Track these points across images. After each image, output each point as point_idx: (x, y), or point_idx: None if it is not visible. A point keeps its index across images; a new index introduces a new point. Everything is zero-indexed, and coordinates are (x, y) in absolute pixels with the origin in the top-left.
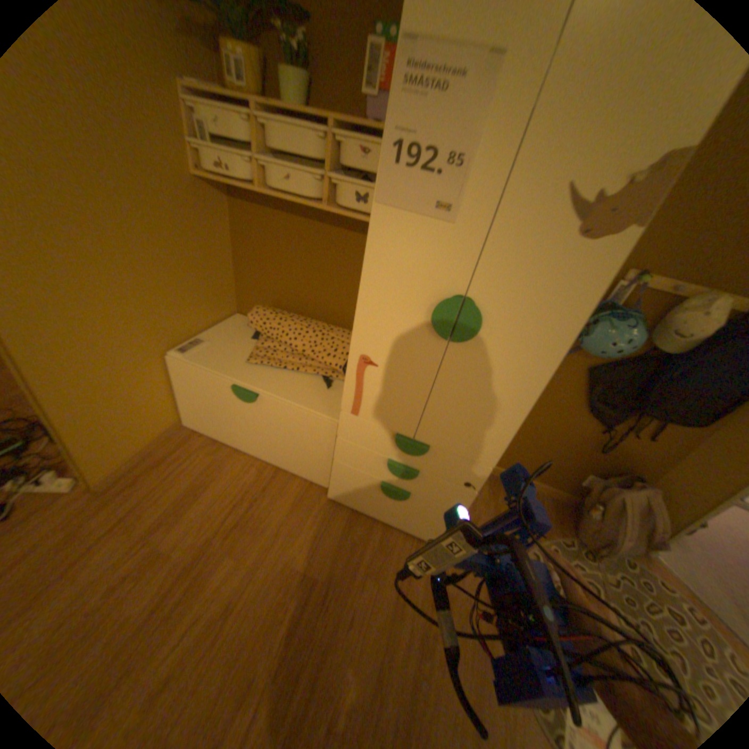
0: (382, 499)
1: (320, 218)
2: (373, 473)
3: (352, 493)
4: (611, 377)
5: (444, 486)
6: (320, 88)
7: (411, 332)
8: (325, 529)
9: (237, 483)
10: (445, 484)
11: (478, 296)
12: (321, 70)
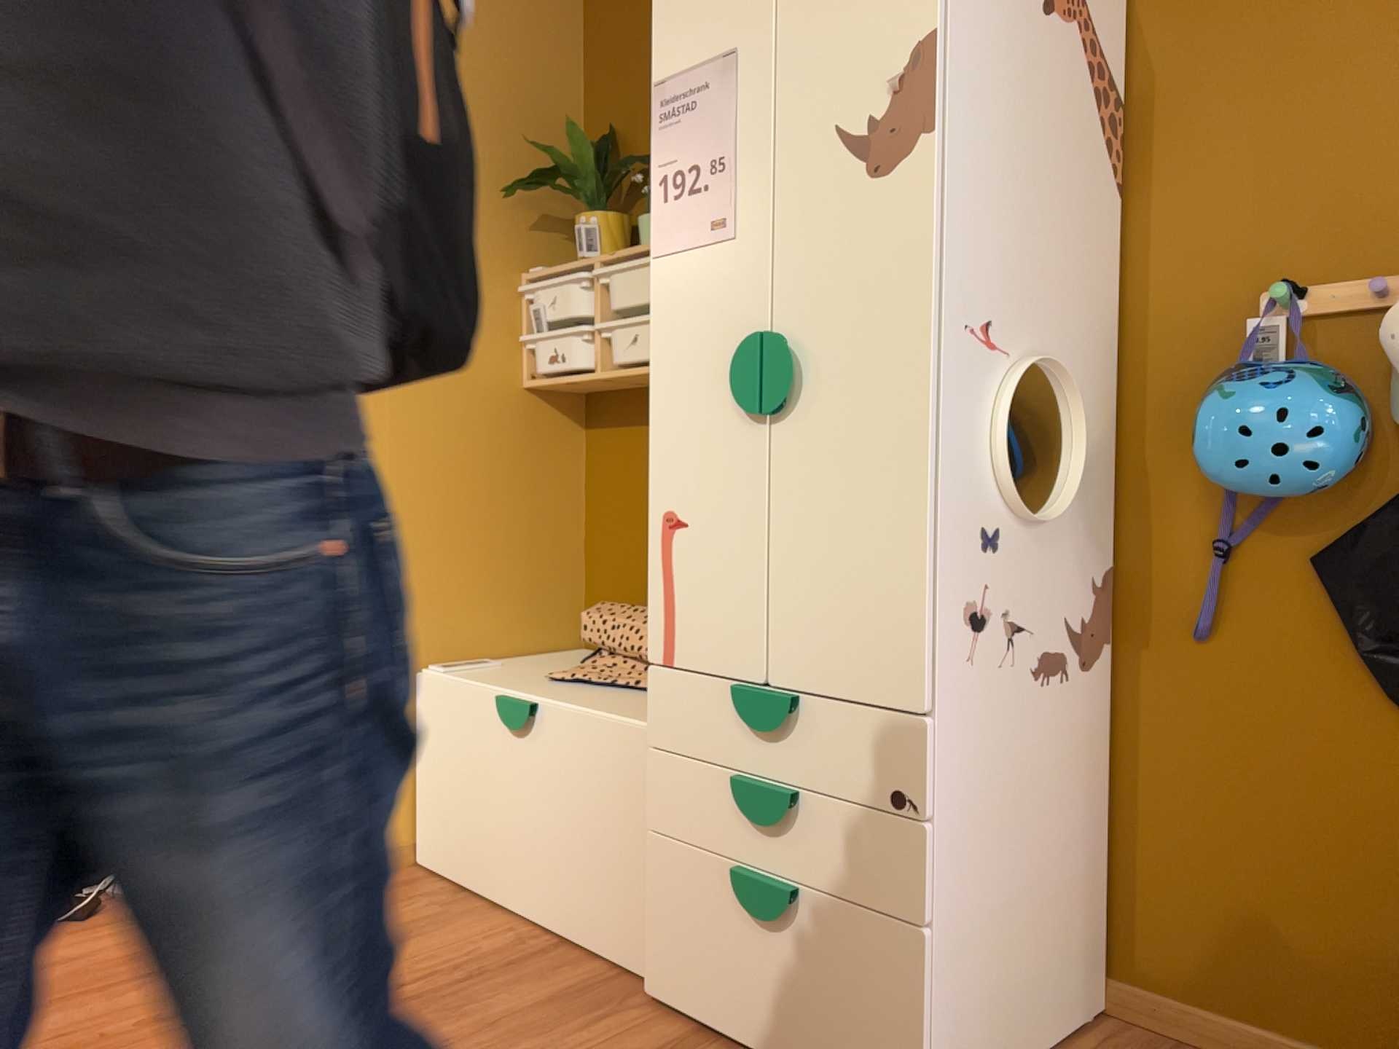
0: (748, 947)
1: None
2: (718, 845)
3: (687, 950)
4: (1364, 558)
5: (856, 829)
6: None
7: (720, 428)
8: (603, 1042)
9: (458, 945)
10: (856, 819)
11: (786, 321)
12: None
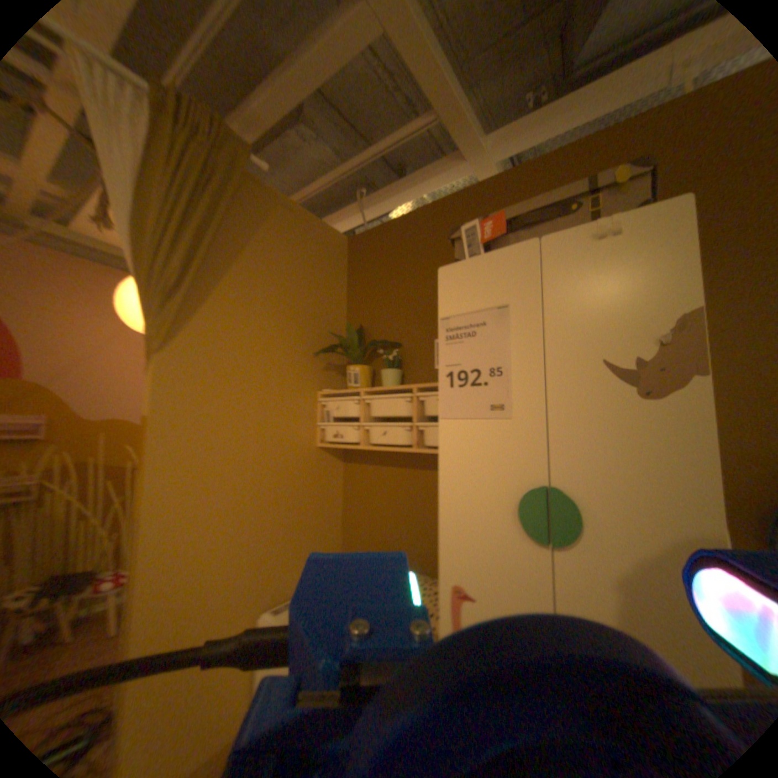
0: None
1: (415, 464)
2: None
3: None
4: None
5: None
6: (409, 376)
7: (504, 543)
8: None
9: None
10: None
11: (564, 483)
12: (409, 367)
